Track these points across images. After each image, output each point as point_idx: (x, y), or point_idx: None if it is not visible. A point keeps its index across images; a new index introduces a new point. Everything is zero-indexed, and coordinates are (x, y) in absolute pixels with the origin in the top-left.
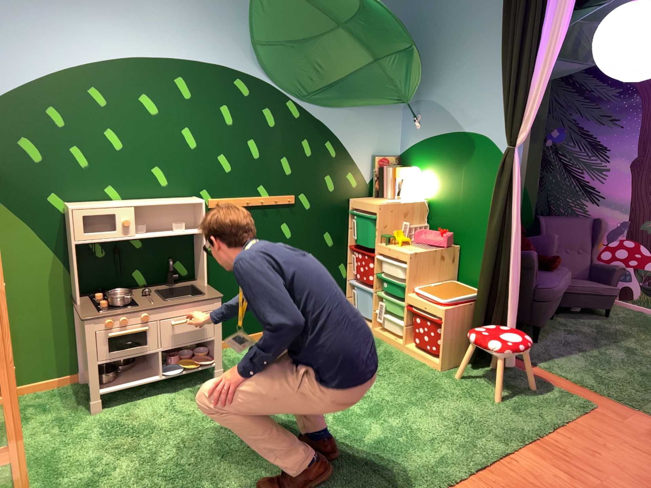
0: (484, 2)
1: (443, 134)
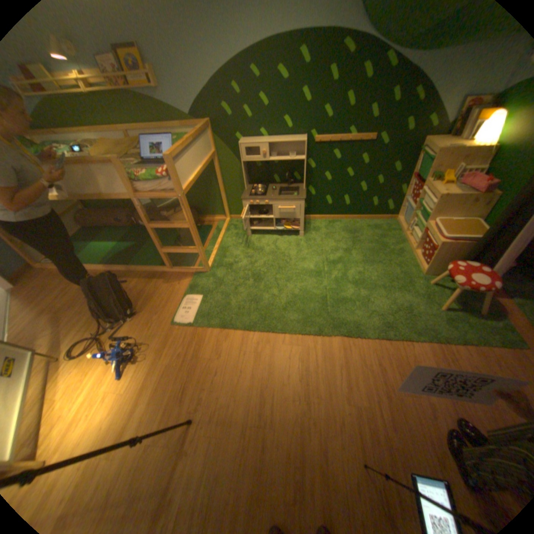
0: None
1: None
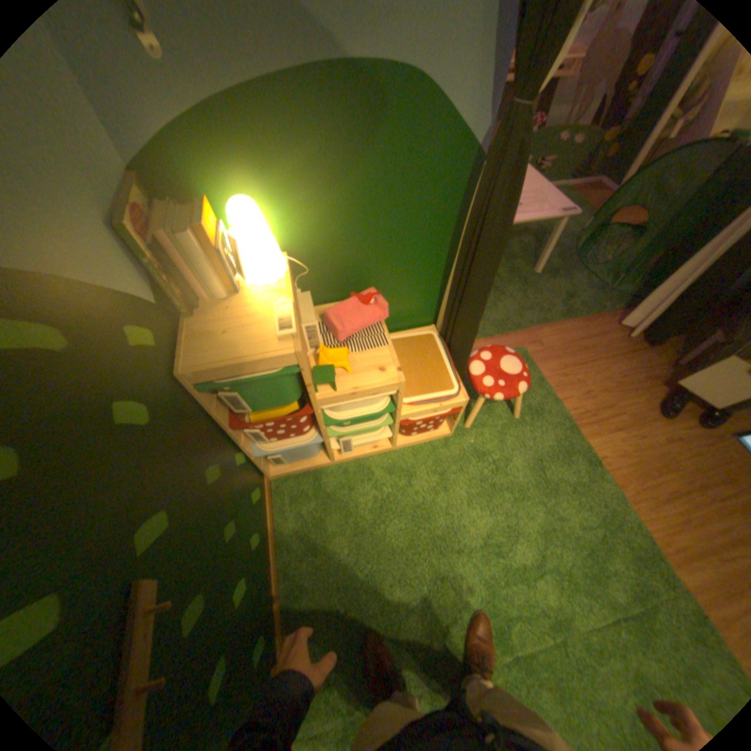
0: None
1: (273, 71)
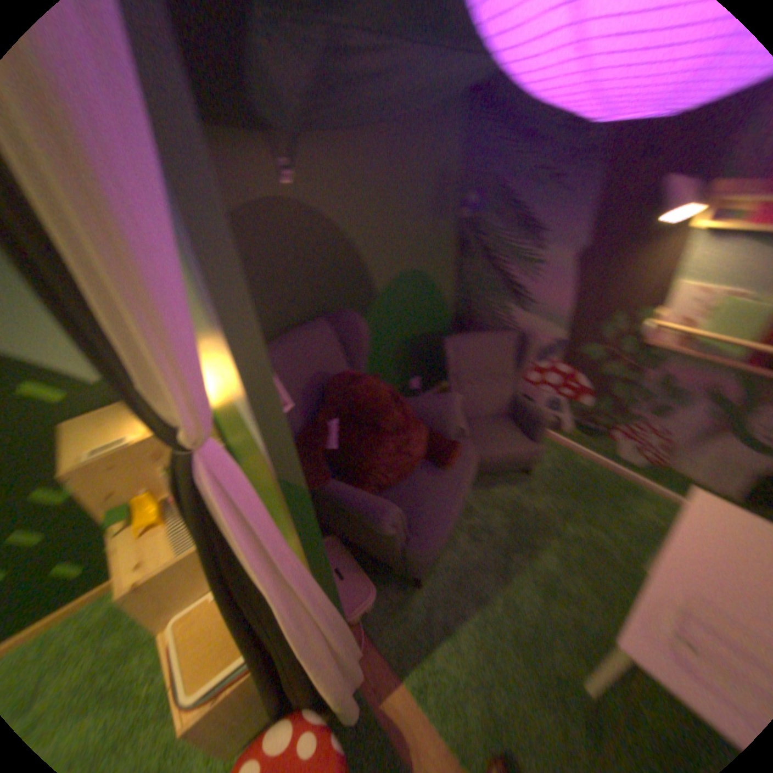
0: None
1: None
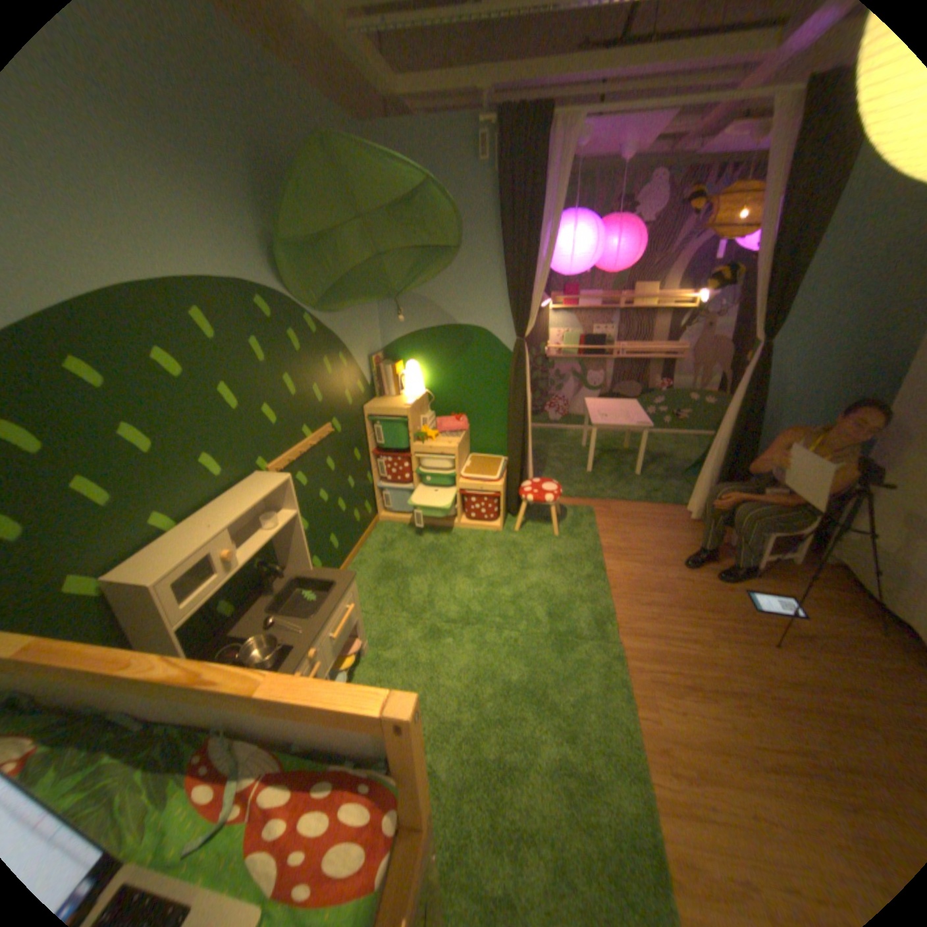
0: (466, 198)
1: (433, 327)
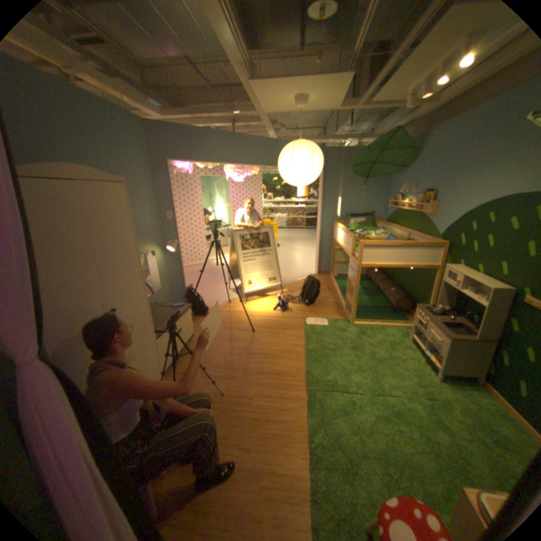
0: None
1: None
